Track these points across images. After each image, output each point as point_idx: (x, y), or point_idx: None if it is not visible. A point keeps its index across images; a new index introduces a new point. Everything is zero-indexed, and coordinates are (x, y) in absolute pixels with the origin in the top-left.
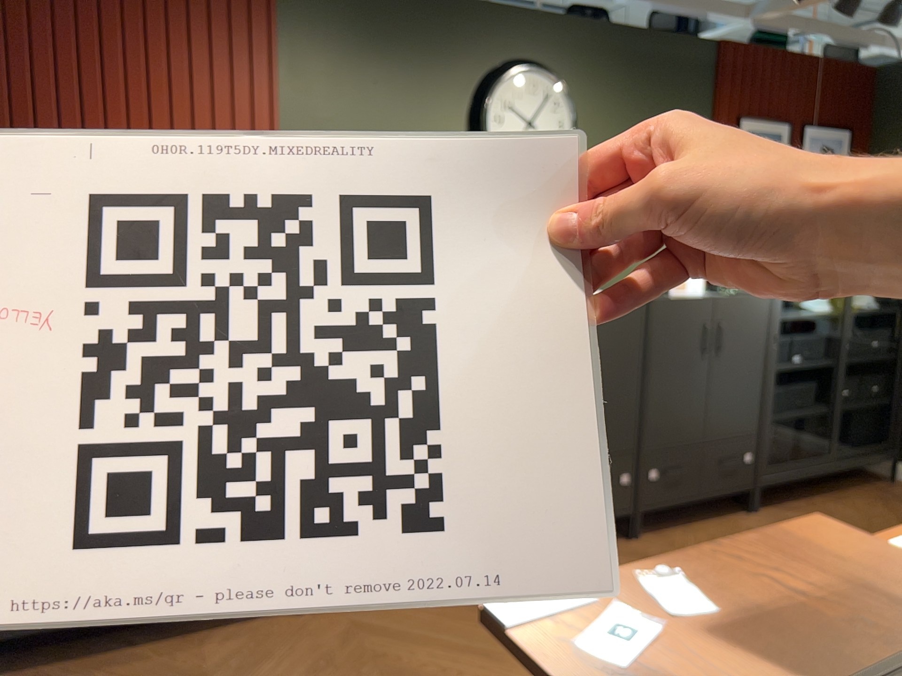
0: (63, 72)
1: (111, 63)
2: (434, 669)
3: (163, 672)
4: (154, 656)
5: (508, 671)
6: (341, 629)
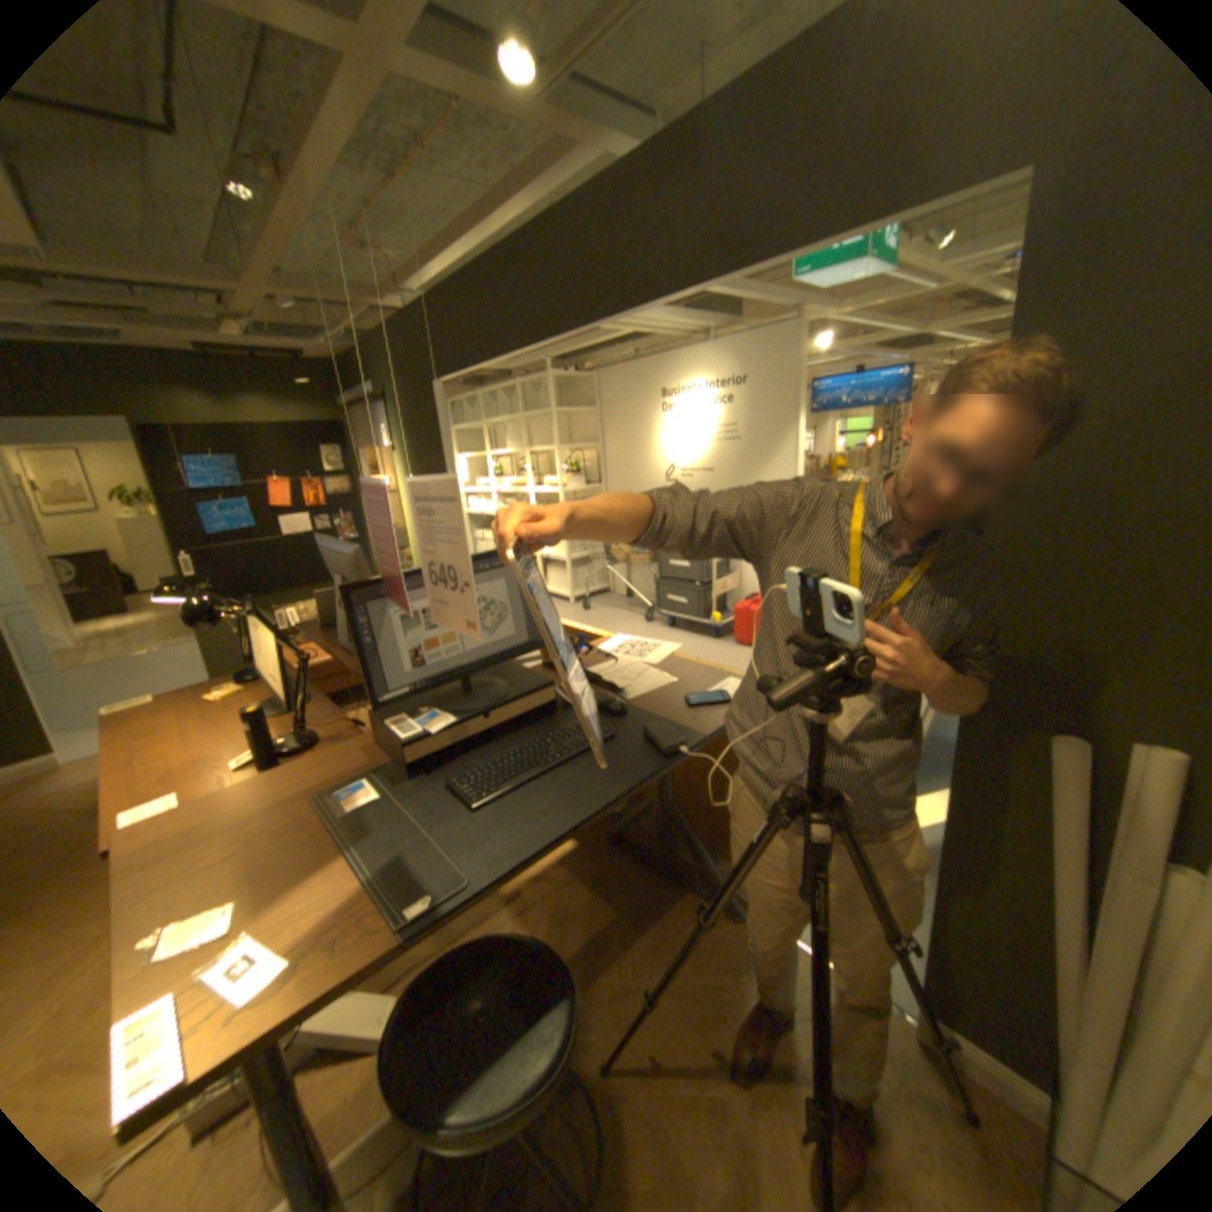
0: None
1: None
2: None
3: None
4: None
5: None
6: None
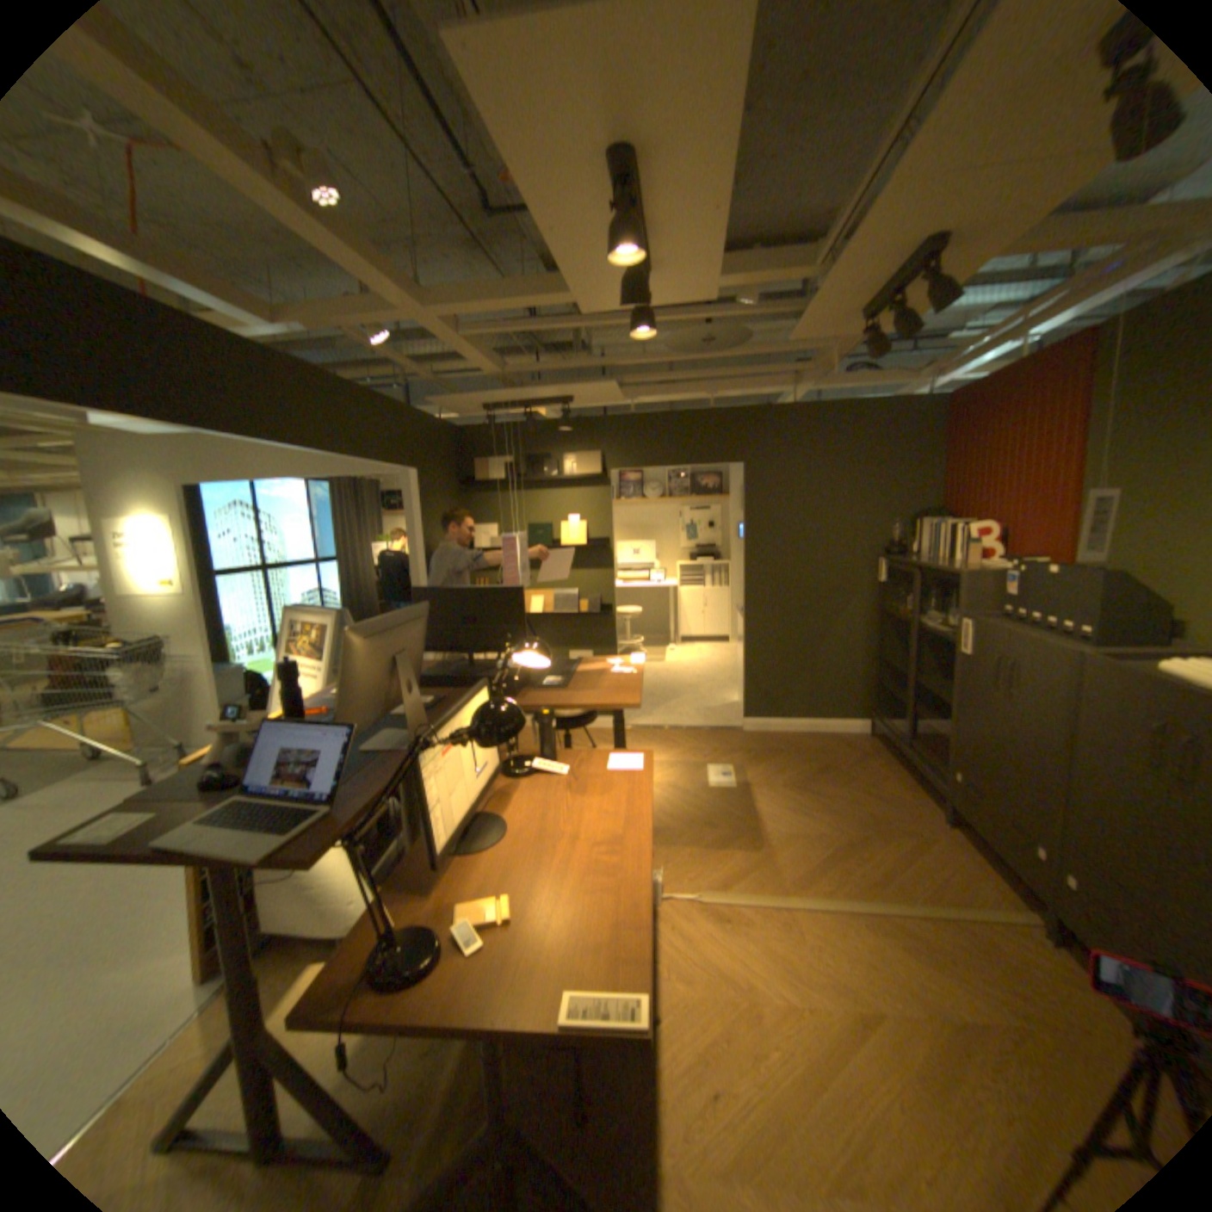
0: (990, 455)
1: (1006, 443)
2: (872, 861)
3: (885, 781)
4: (901, 780)
5: (865, 892)
6: (930, 838)
